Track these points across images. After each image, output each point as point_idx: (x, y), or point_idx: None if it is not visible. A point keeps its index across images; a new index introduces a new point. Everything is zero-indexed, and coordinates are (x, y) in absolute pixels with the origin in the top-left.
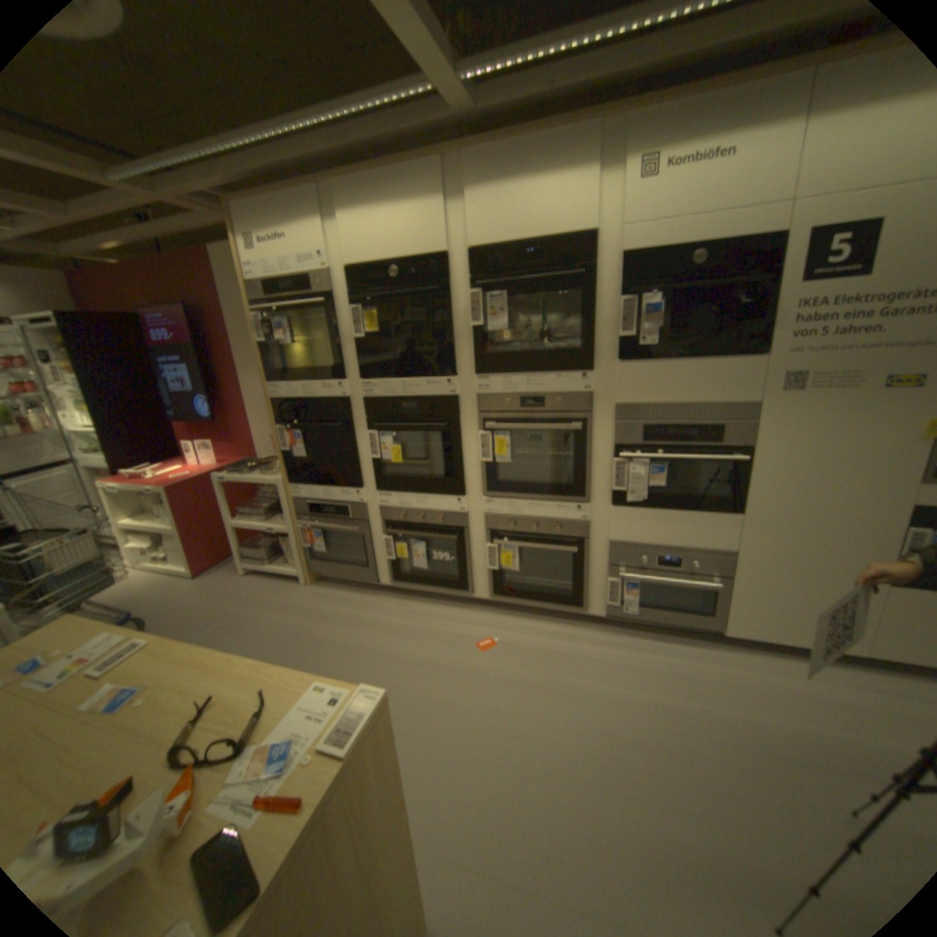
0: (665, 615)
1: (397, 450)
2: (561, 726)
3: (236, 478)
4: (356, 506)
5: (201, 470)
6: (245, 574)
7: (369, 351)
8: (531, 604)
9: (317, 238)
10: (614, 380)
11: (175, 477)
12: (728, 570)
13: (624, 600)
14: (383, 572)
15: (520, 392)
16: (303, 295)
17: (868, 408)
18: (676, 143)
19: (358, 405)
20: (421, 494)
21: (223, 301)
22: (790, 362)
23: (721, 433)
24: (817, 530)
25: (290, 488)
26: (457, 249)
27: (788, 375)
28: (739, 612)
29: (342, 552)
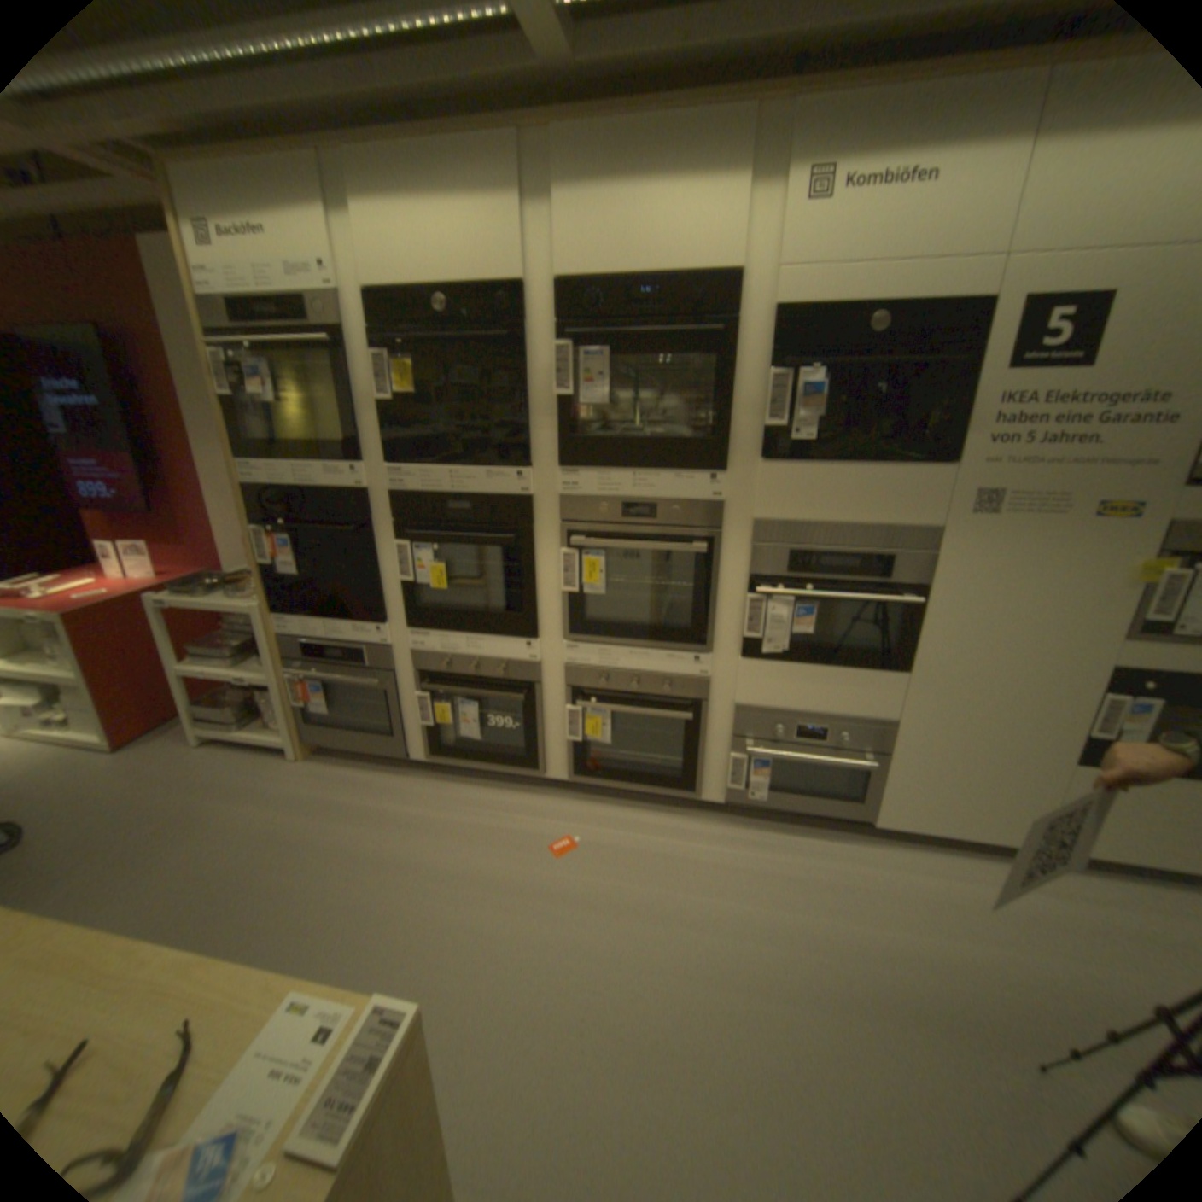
0: (801, 801)
1: (441, 570)
2: (668, 964)
3: (186, 602)
4: (376, 648)
5: (131, 586)
6: (203, 743)
7: (399, 421)
8: (625, 787)
9: (319, 238)
10: (753, 486)
11: (85, 596)
12: (885, 744)
13: (750, 781)
14: (415, 742)
15: (623, 496)
16: (295, 327)
17: (1072, 541)
18: (860, 153)
19: (381, 501)
20: (474, 634)
21: (167, 328)
22: (984, 476)
23: (890, 565)
24: (997, 695)
25: (274, 619)
26: (539, 278)
27: (980, 492)
28: (893, 795)
29: (355, 713)
